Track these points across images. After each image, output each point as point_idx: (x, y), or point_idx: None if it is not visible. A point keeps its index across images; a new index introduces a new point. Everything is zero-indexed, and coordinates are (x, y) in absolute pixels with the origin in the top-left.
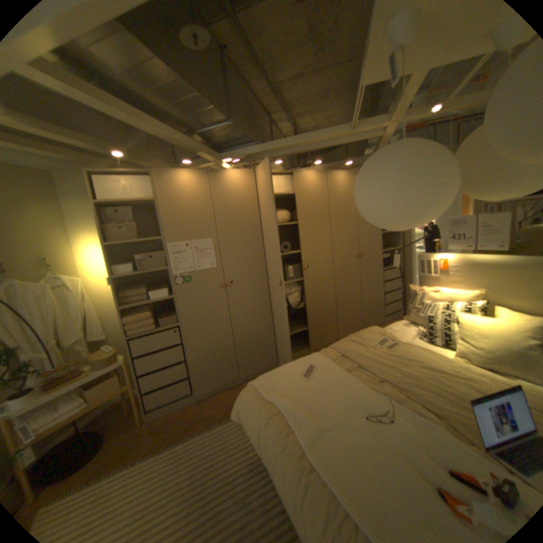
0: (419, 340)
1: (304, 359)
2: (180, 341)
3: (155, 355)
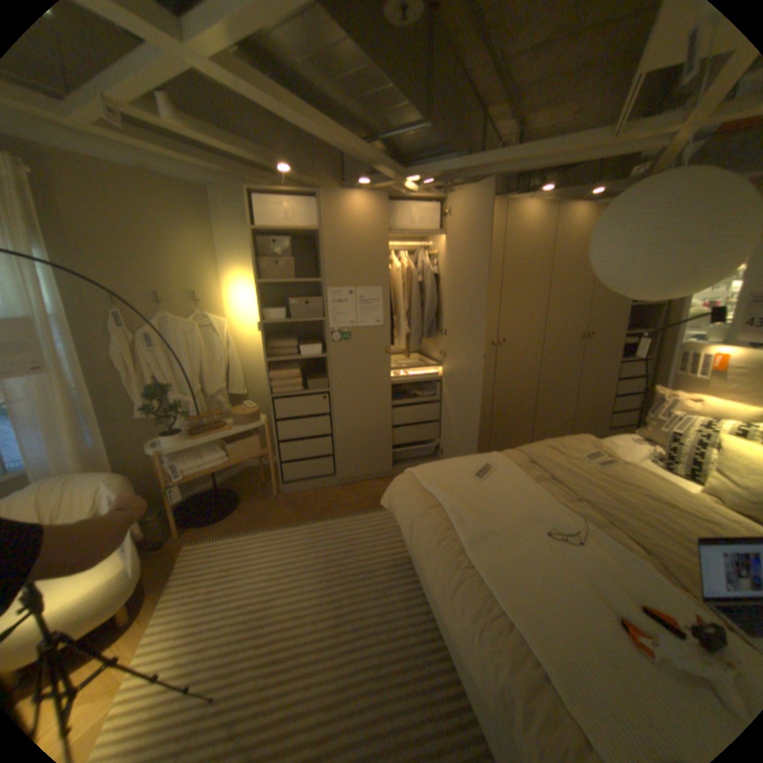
0: (652, 463)
1: (479, 456)
2: (329, 410)
3: (300, 421)
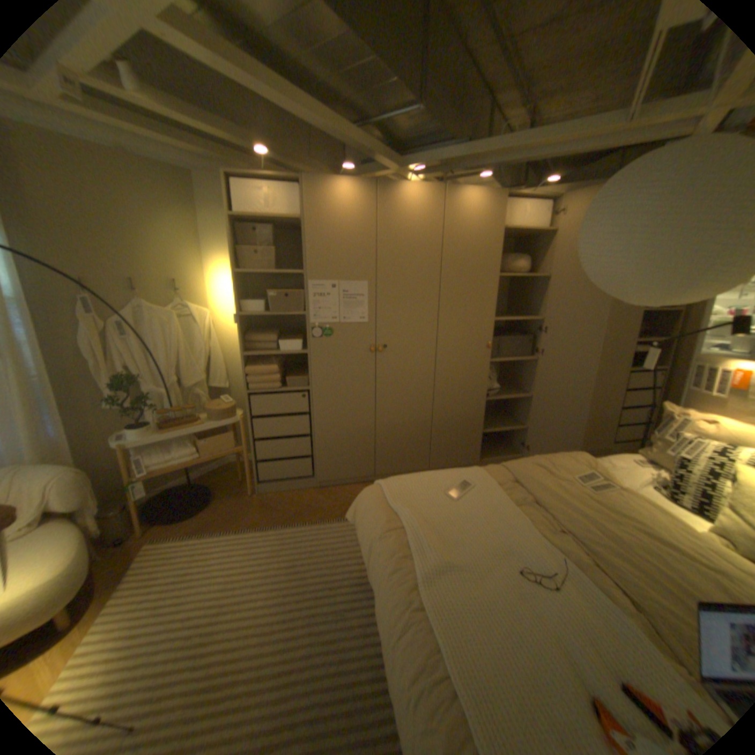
0: (654, 491)
1: (458, 471)
2: (308, 409)
3: (277, 419)
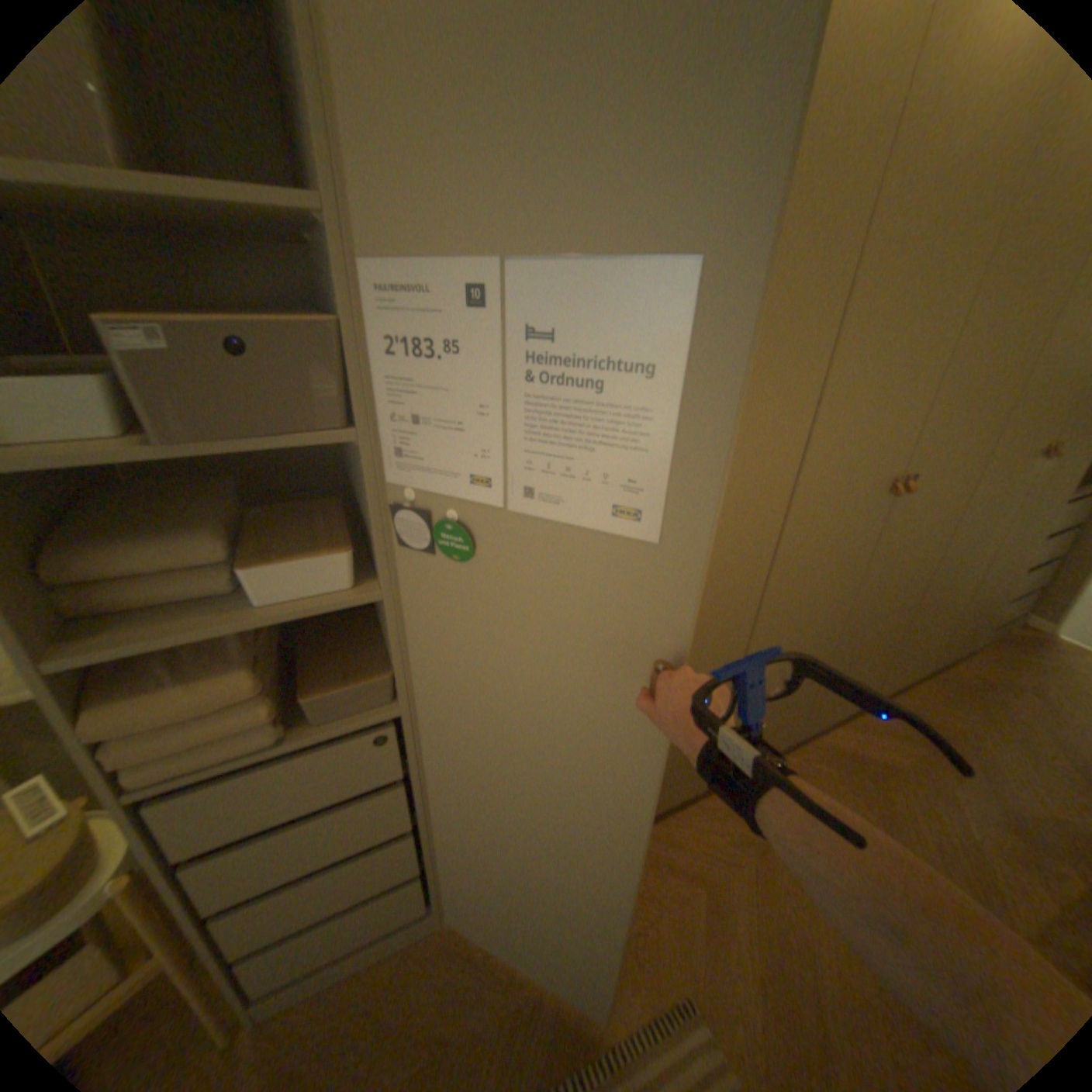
0: None
1: None
2: (403, 770)
3: (286, 835)
